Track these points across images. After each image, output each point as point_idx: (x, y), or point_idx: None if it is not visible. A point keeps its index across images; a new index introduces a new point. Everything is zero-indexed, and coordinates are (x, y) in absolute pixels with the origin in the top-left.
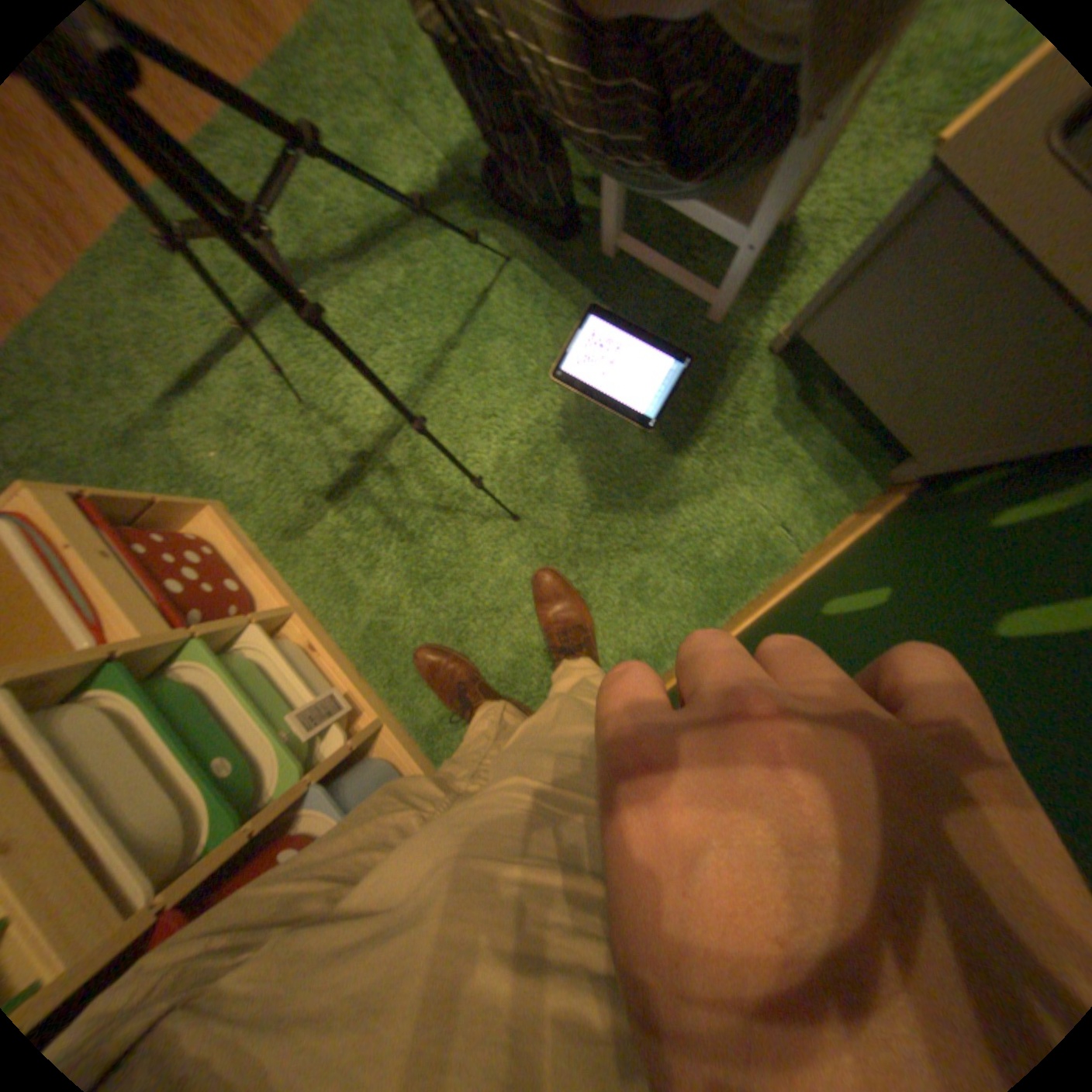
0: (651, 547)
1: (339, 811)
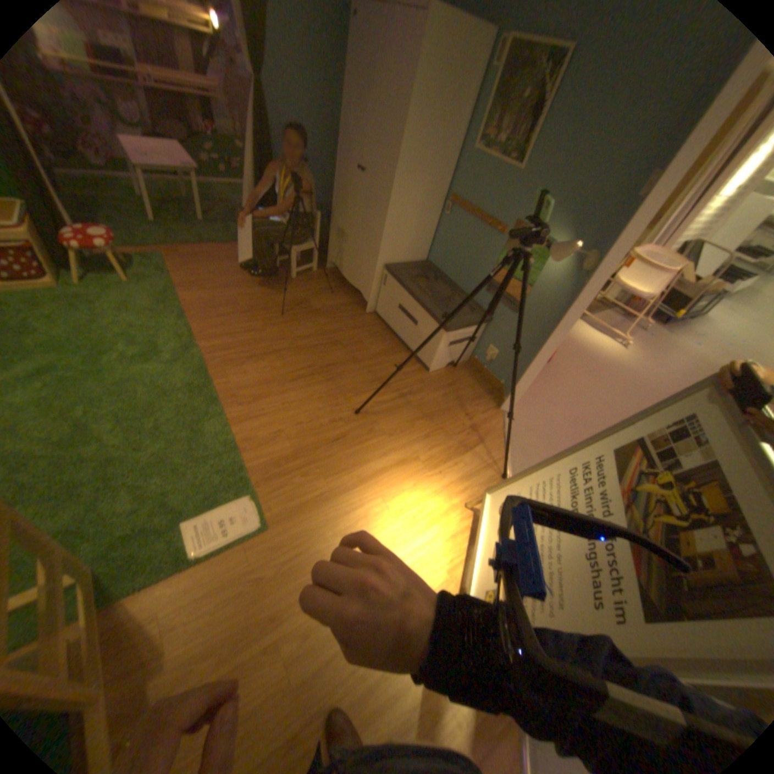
0: None
1: None
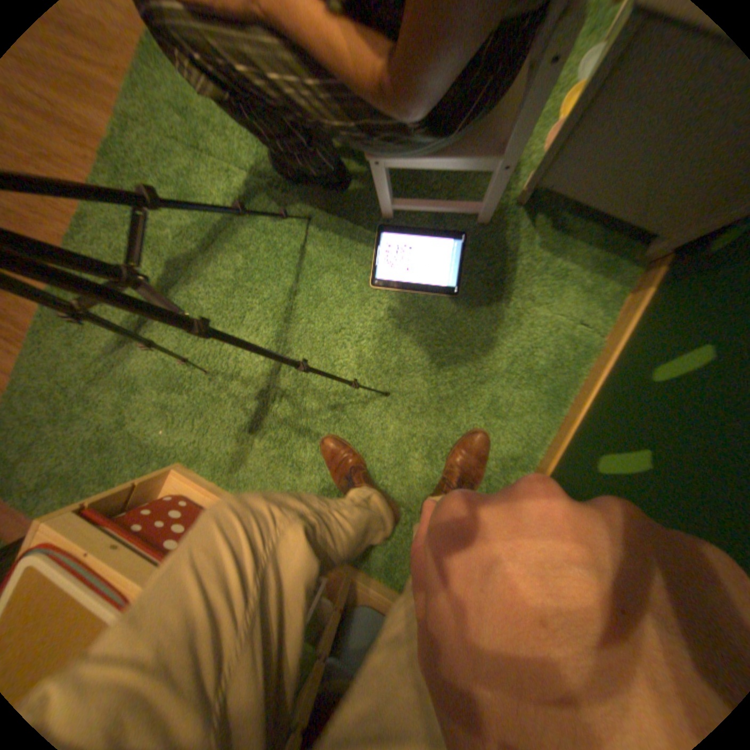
0: (490, 375)
1: (353, 669)
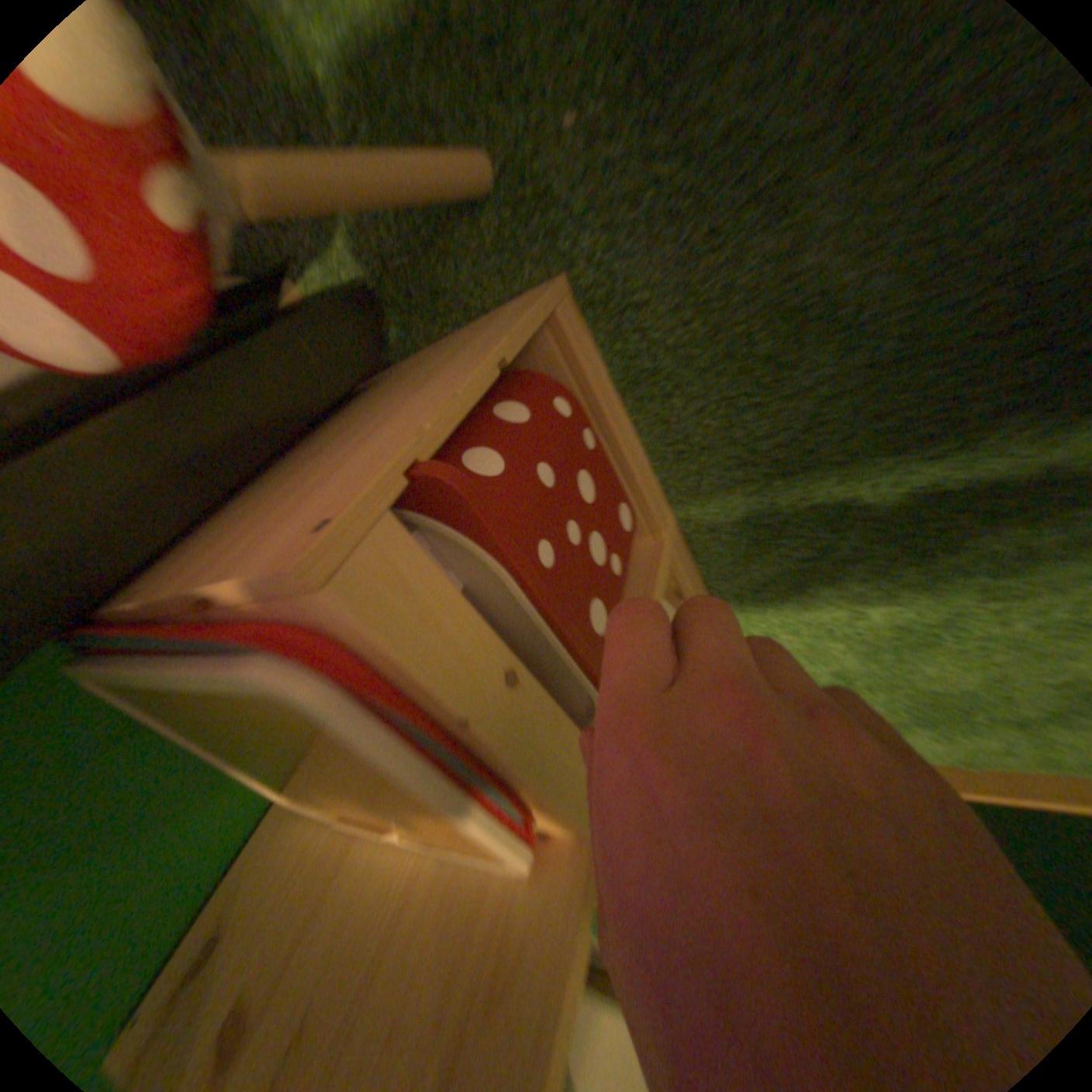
0: None
1: None
